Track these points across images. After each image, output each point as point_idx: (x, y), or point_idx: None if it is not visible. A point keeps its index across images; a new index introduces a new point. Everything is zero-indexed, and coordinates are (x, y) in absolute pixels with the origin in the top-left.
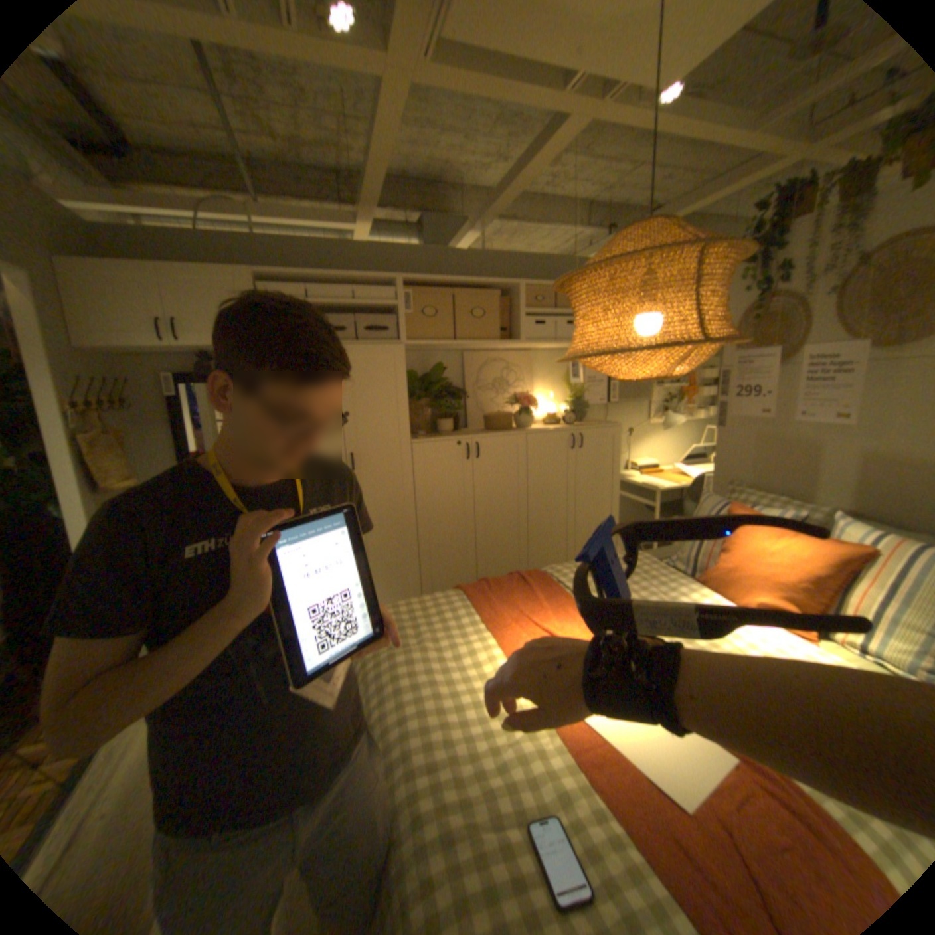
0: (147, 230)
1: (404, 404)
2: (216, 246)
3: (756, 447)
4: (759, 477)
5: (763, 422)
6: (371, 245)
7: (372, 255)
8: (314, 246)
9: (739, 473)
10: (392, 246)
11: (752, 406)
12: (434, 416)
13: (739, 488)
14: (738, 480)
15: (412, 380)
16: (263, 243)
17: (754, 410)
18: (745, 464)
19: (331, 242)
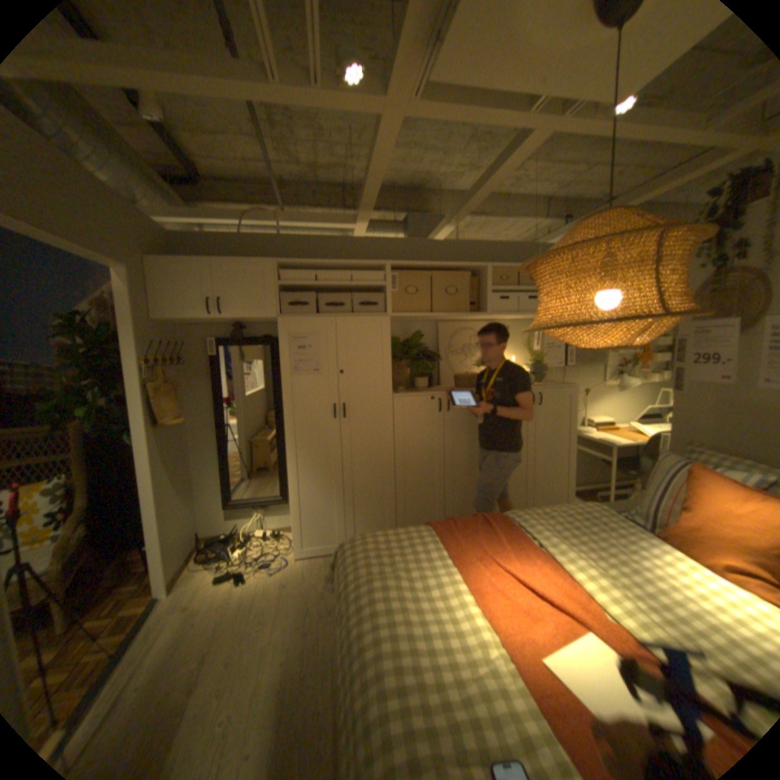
0: (205, 235)
1: (387, 365)
2: (252, 244)
3: (715, 410)
4: (719, 439)
5: (722, 387)
6: (366, 239)
7: (367, 247)
8: (322, 242)
9: (698, 434)
10: (383, 240)
11: (709, 372)
12: (411, 375)
13: (698, 449)
14: (697, 442)
15: (395, 345)
16: (285, 241)
17: (712, 376)
18: (704, 427)
19: (335, 238)
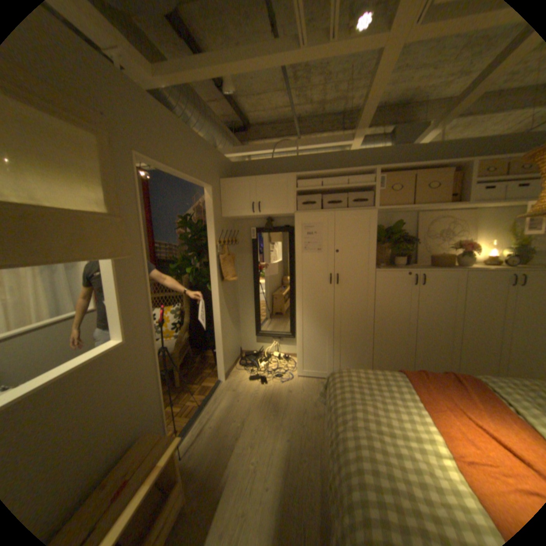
0: (252, 162)
1: (372, 246)
2: (280, 165)
3: None
4: None
5: None
6: (361, 151)
7: (361, 157)
8: (327, 158)
9: None
10: (374, 150)
11: None
12: (392, 254)
13: None
14: None
15: (379, 232)
16: (301, 160)
17: None
18: None
19: (337, 153)
